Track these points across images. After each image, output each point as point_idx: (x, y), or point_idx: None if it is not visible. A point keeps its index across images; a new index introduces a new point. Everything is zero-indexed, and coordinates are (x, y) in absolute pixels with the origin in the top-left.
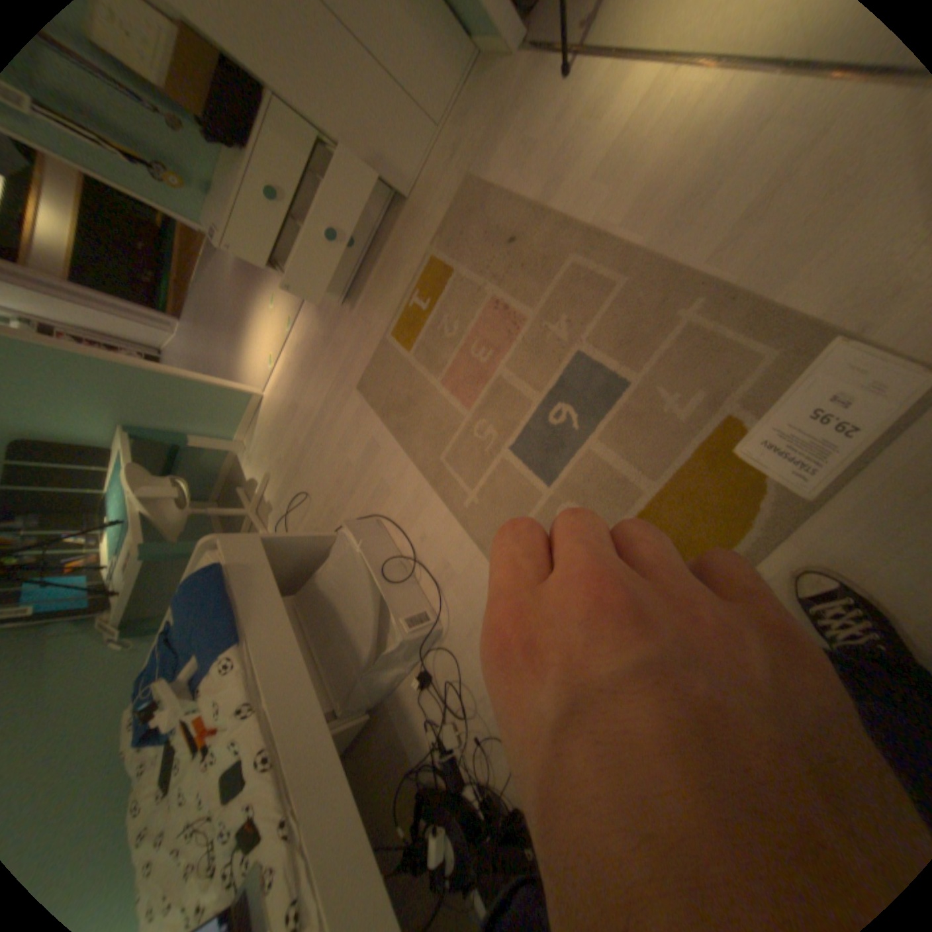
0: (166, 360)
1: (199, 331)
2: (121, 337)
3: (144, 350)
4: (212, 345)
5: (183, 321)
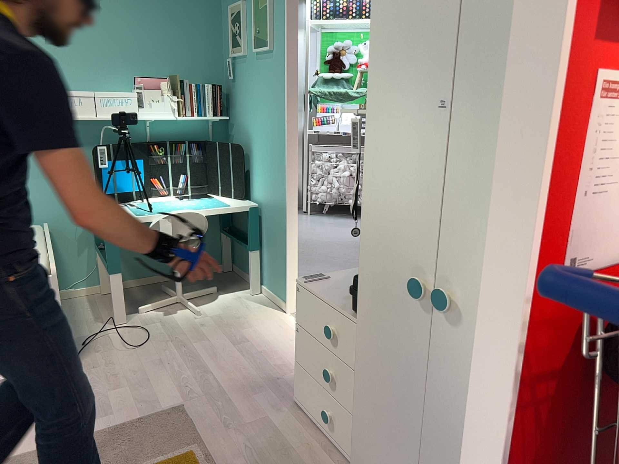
0: None
1: None
2: None
3: None
4: None
5: None
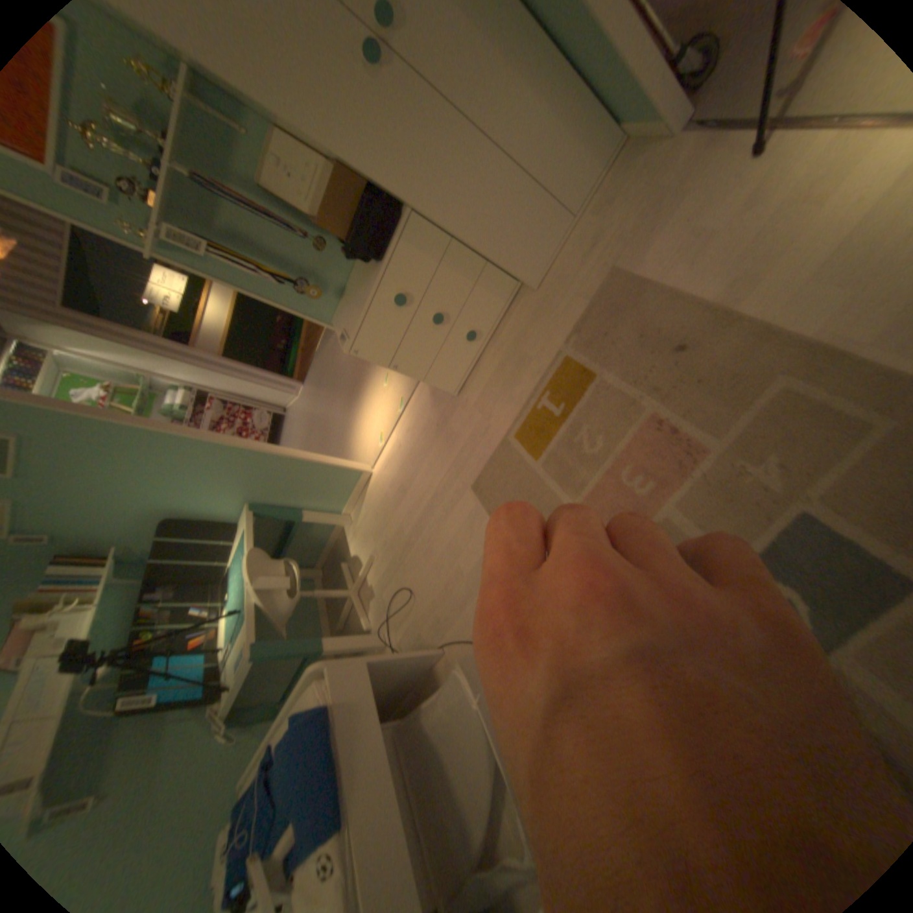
0: (290, 418)
1: (319, 397)
2: (257, 398)
3: (274, 408)
4: (329, 412)
5: (307, 385)
